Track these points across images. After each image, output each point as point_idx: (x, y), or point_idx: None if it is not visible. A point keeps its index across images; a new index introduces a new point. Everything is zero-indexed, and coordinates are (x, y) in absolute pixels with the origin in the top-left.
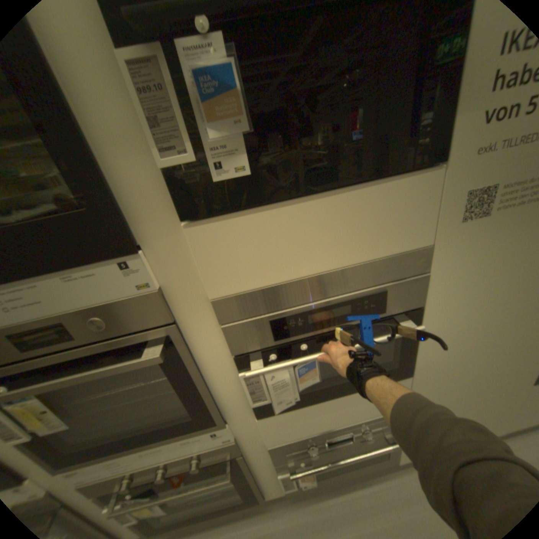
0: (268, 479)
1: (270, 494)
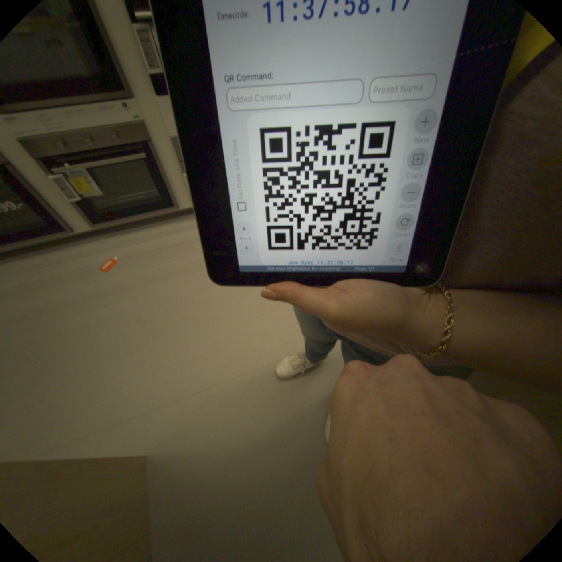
0: (178, 182)
1: (181, 201)
